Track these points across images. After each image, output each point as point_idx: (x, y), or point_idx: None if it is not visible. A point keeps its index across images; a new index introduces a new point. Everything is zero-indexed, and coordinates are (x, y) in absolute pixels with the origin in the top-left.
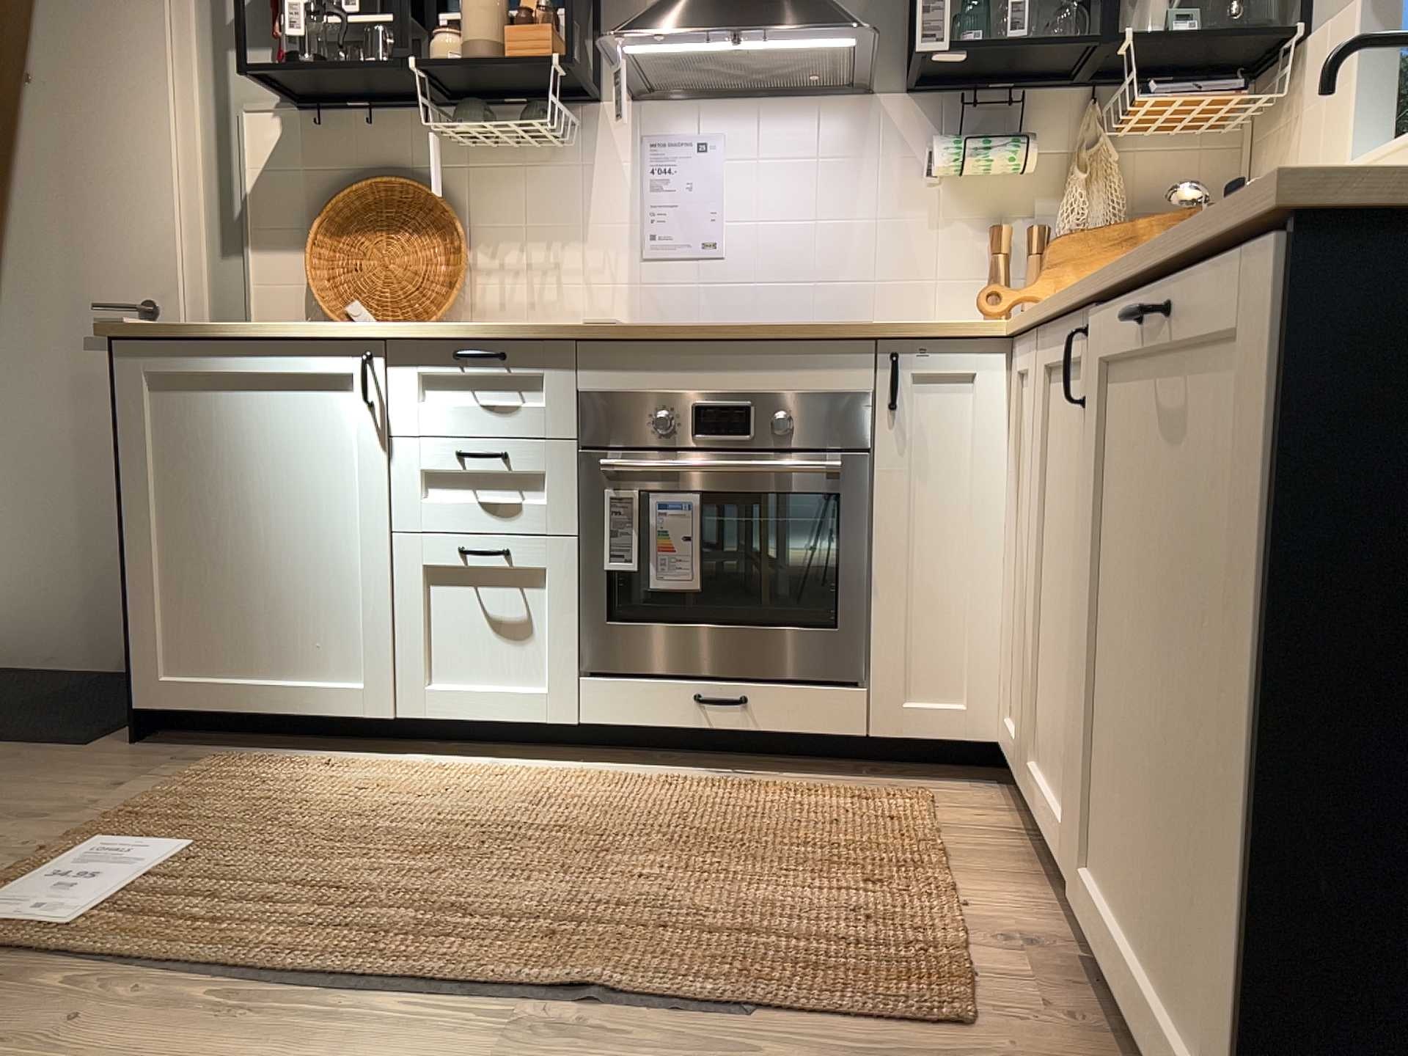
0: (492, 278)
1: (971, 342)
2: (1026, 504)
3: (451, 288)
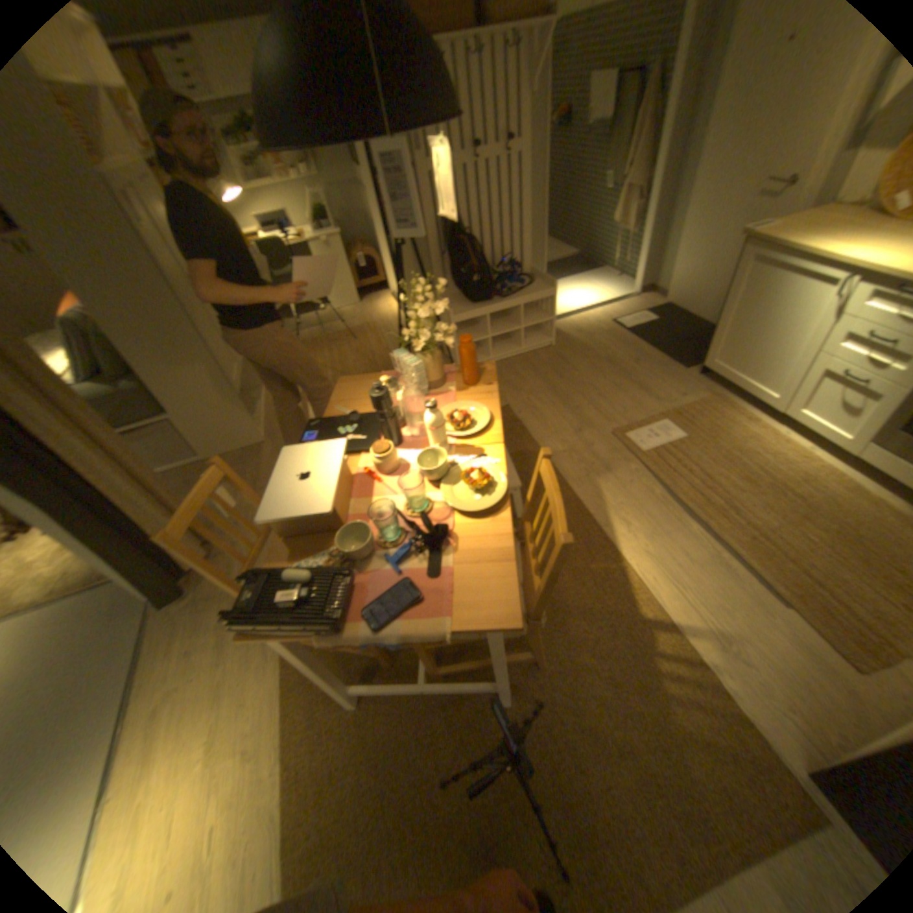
0: None
1: None
2: None
3: None
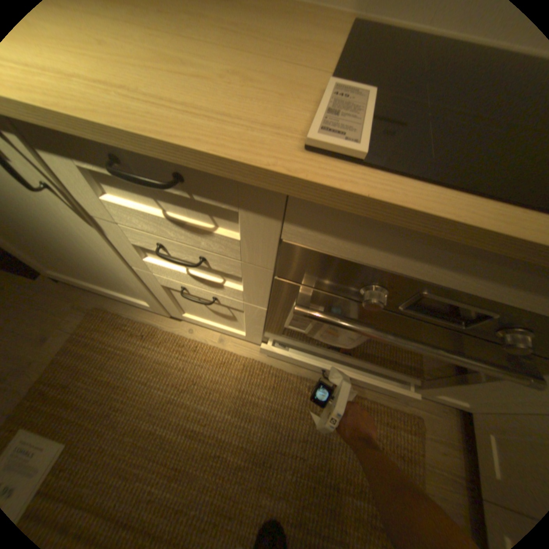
0: None
1: None
2: None
3: None
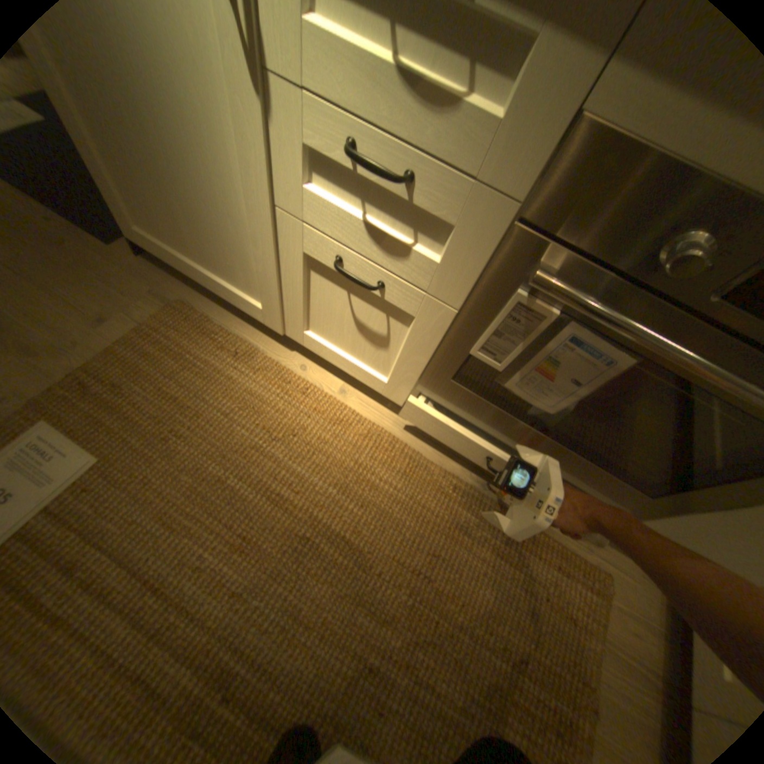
0: None
1: None
2: None
3: None
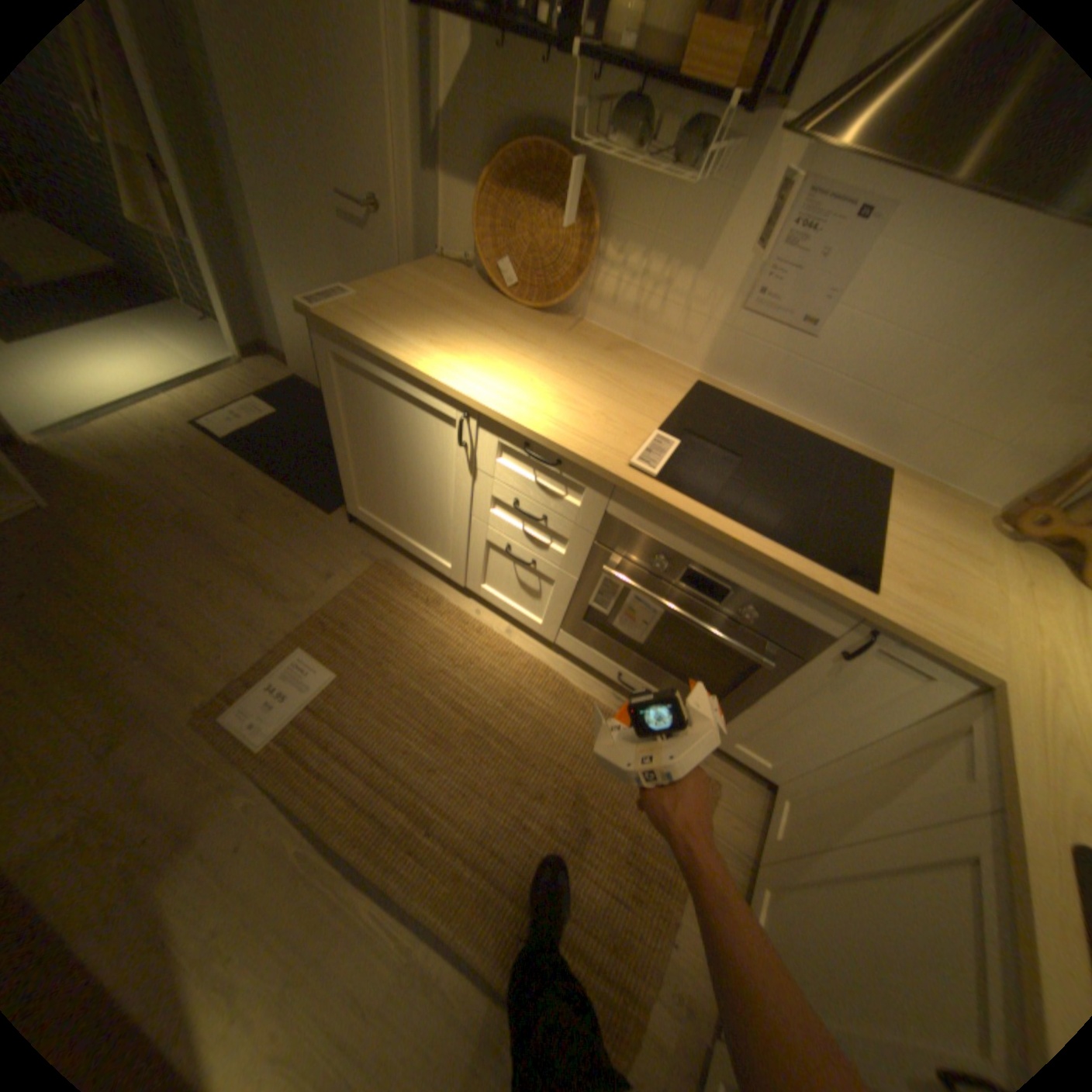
0: (615, 273)
1: (955, 667)
2: (890, 784)
3: (579, 275)
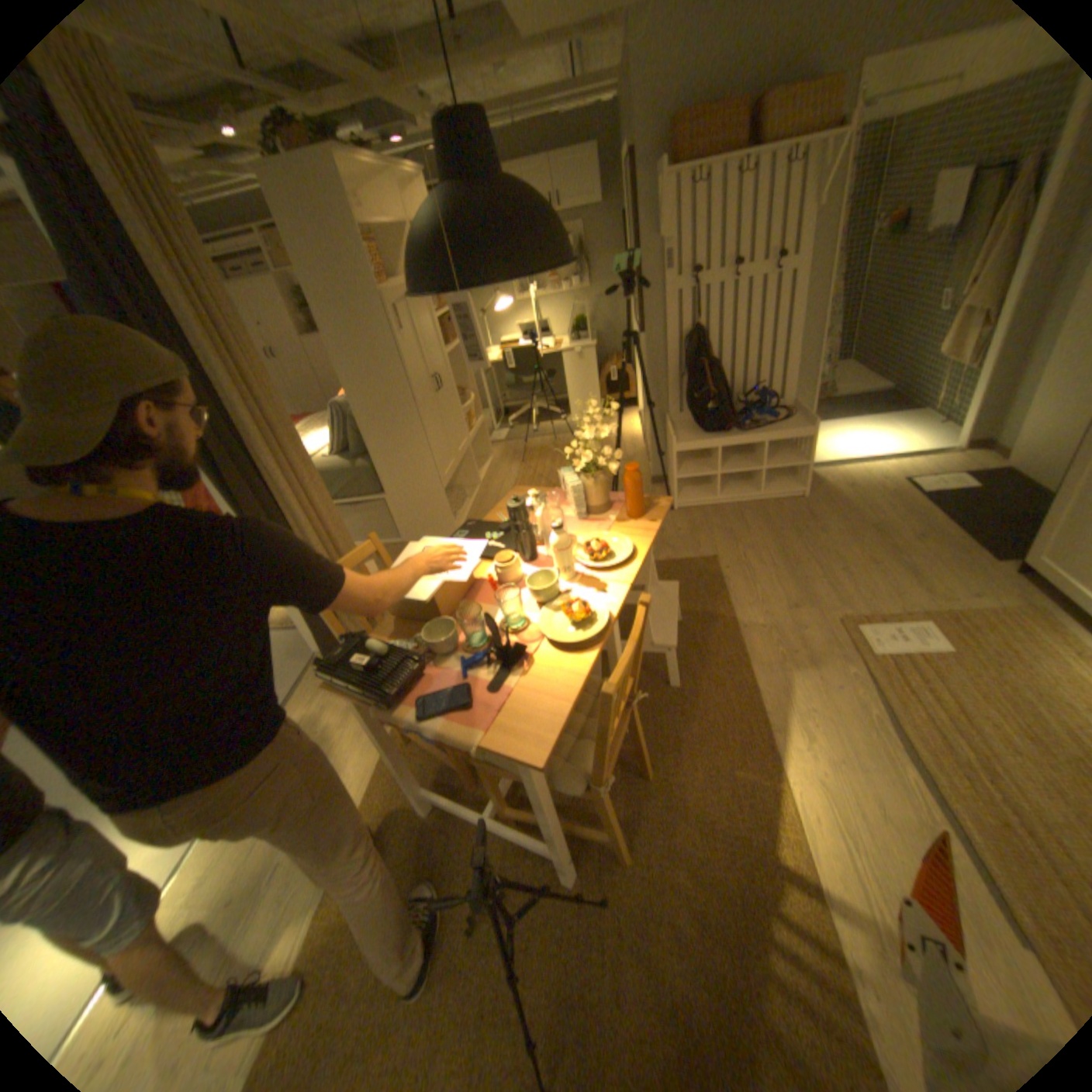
0: None
1: None
2: None
3: None
